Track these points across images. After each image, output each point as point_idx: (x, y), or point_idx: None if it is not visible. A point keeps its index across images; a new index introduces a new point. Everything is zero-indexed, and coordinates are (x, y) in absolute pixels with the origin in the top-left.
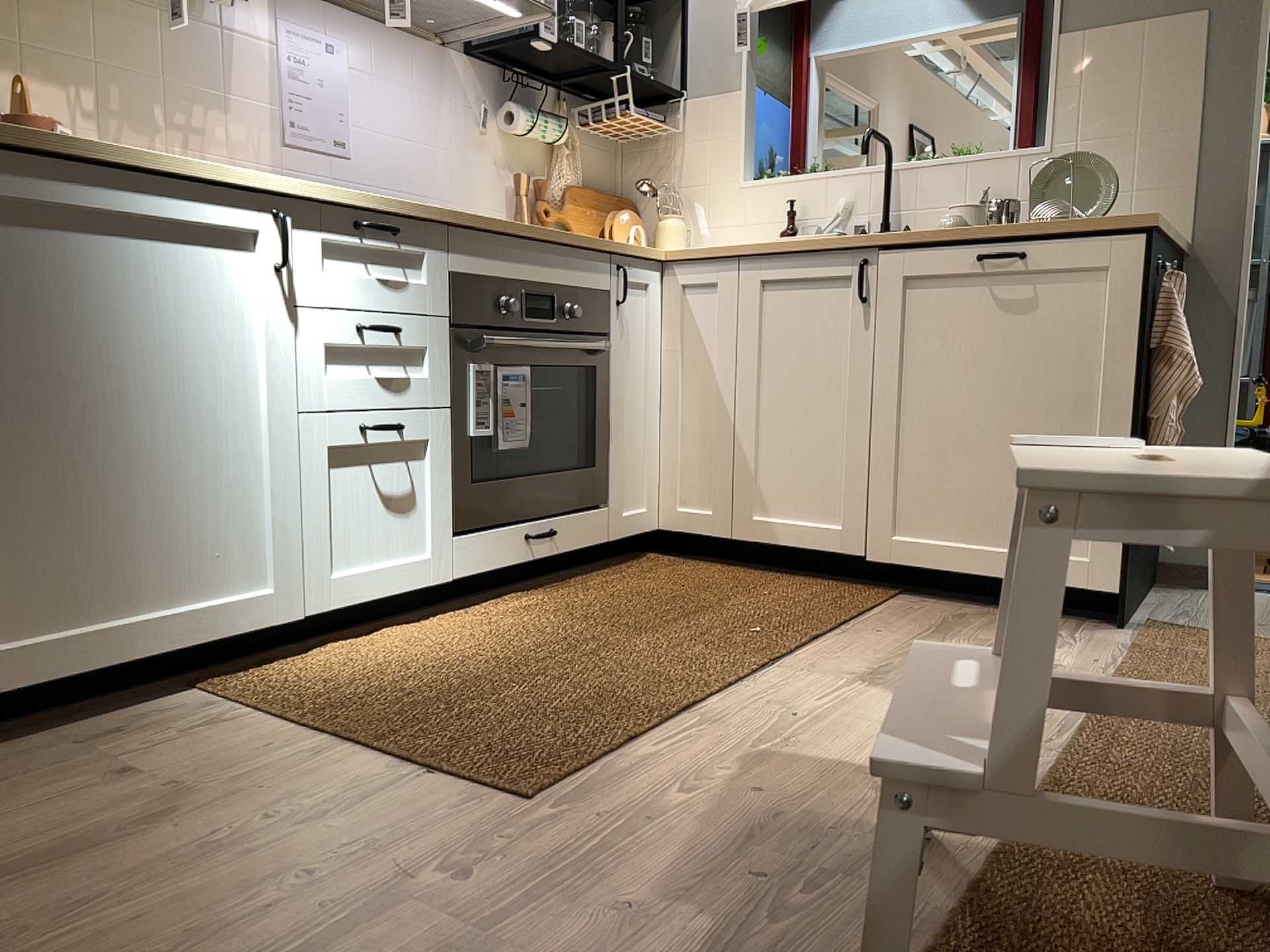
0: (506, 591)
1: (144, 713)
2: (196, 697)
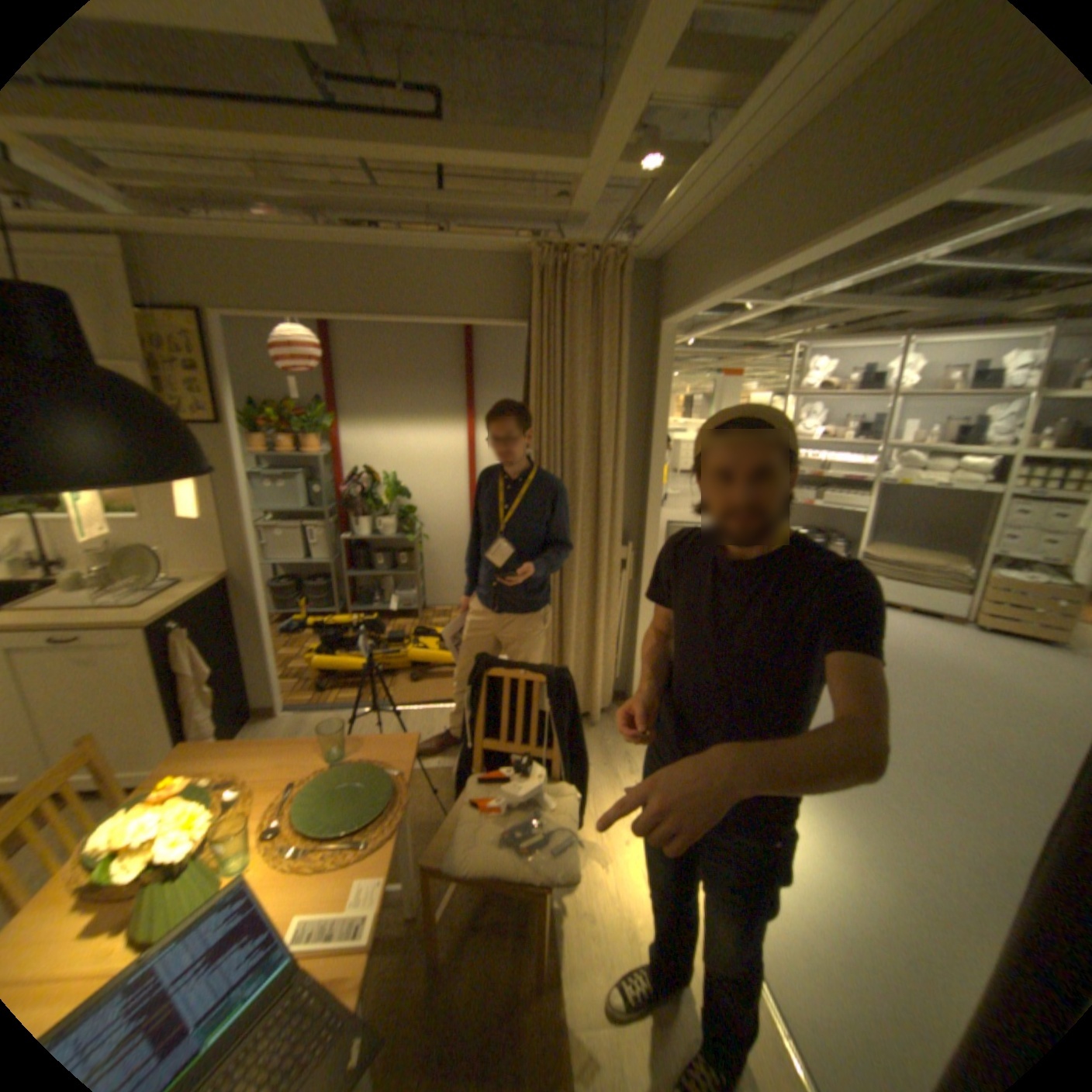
0: None
1: None
2: None
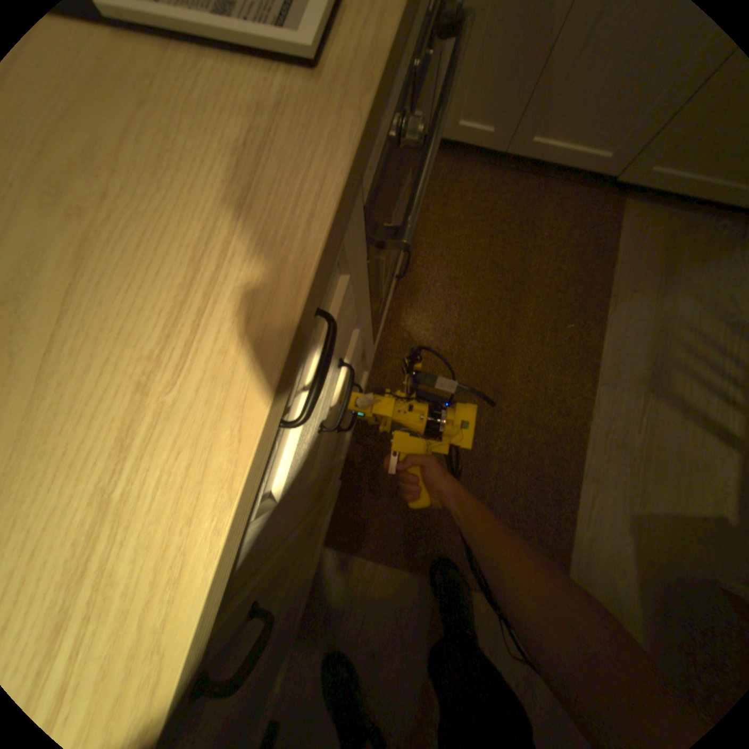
0: None
1: (323, 597)
2: (324, 555)
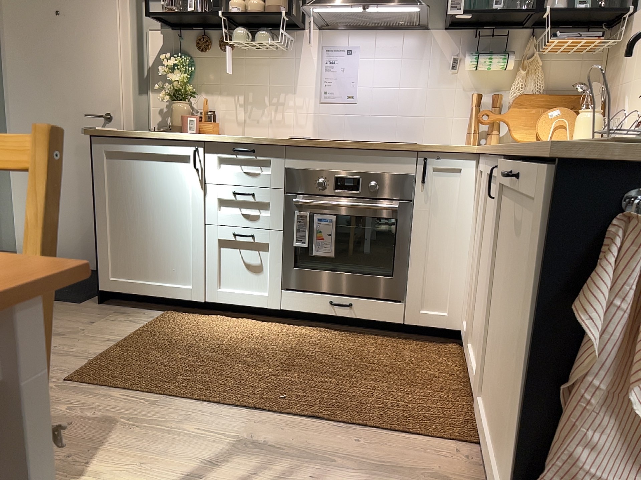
0: (337, 328)
1: (137, 311)
2: (160, 314)
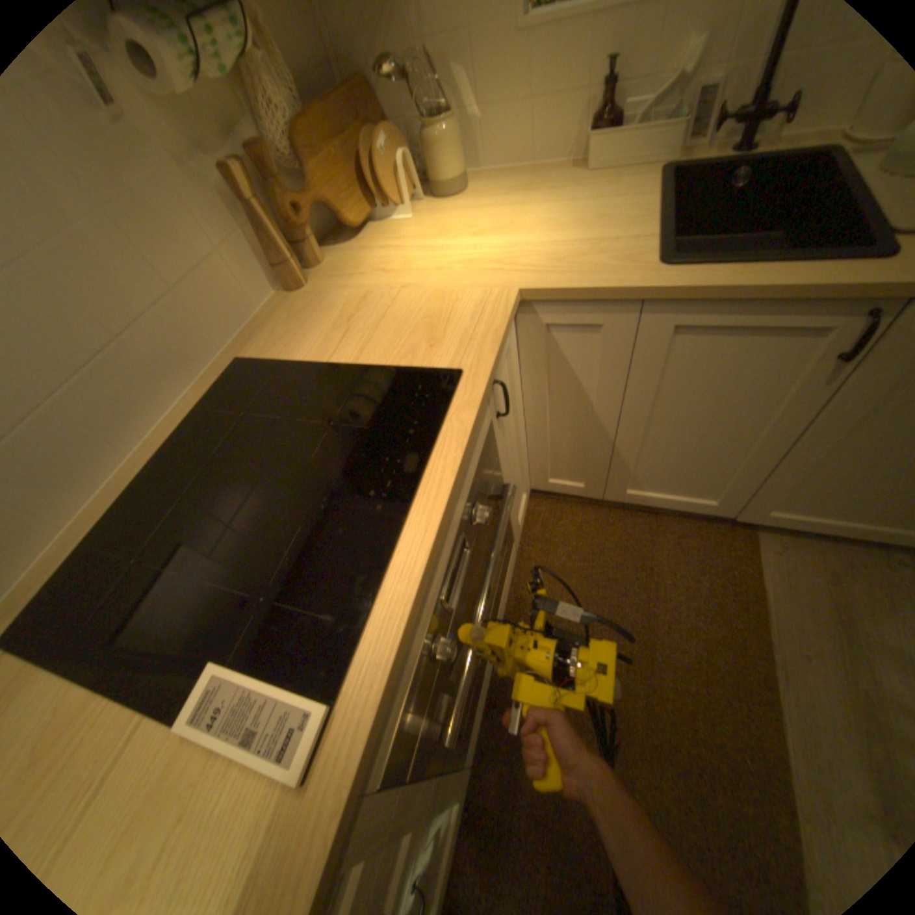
0: None
1: None
2: None
